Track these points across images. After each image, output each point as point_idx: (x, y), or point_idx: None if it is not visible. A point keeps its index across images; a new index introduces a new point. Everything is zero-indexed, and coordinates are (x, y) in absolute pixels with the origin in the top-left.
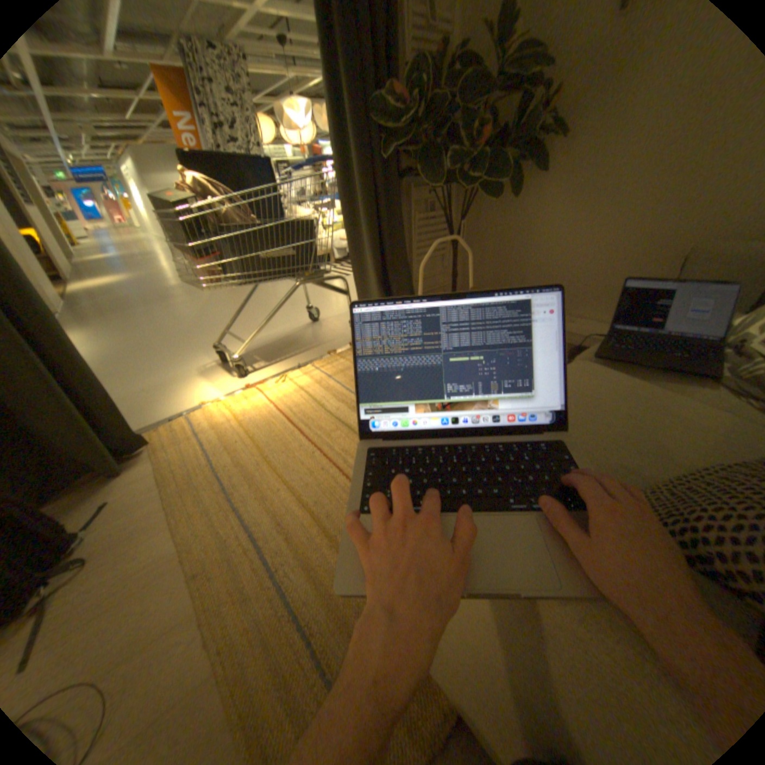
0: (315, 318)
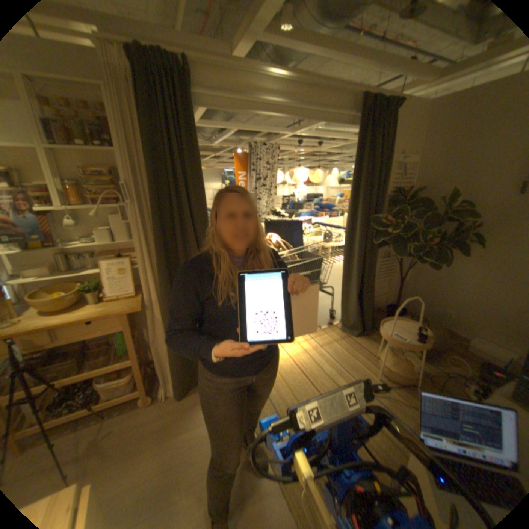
0: None
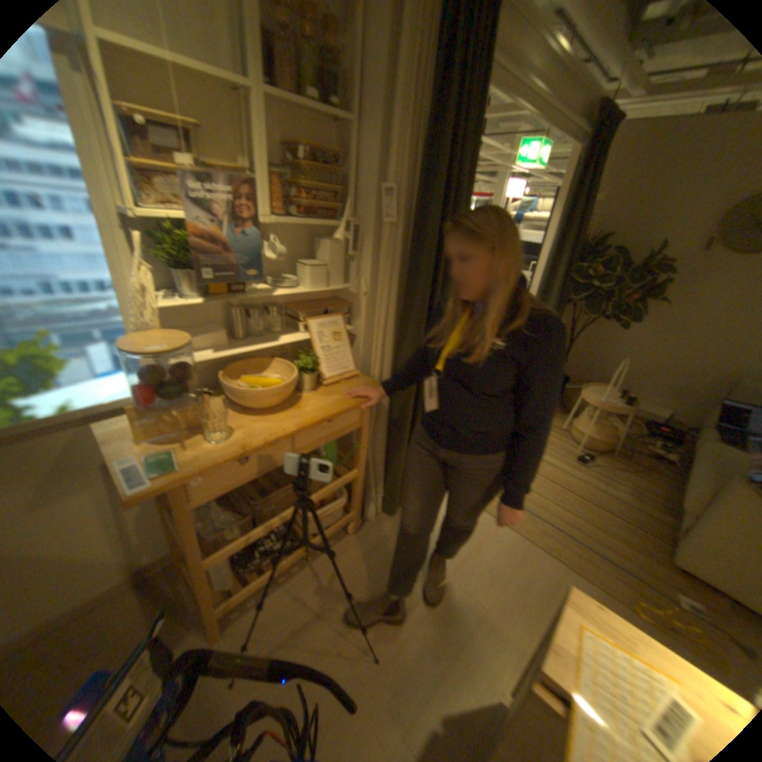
0: None
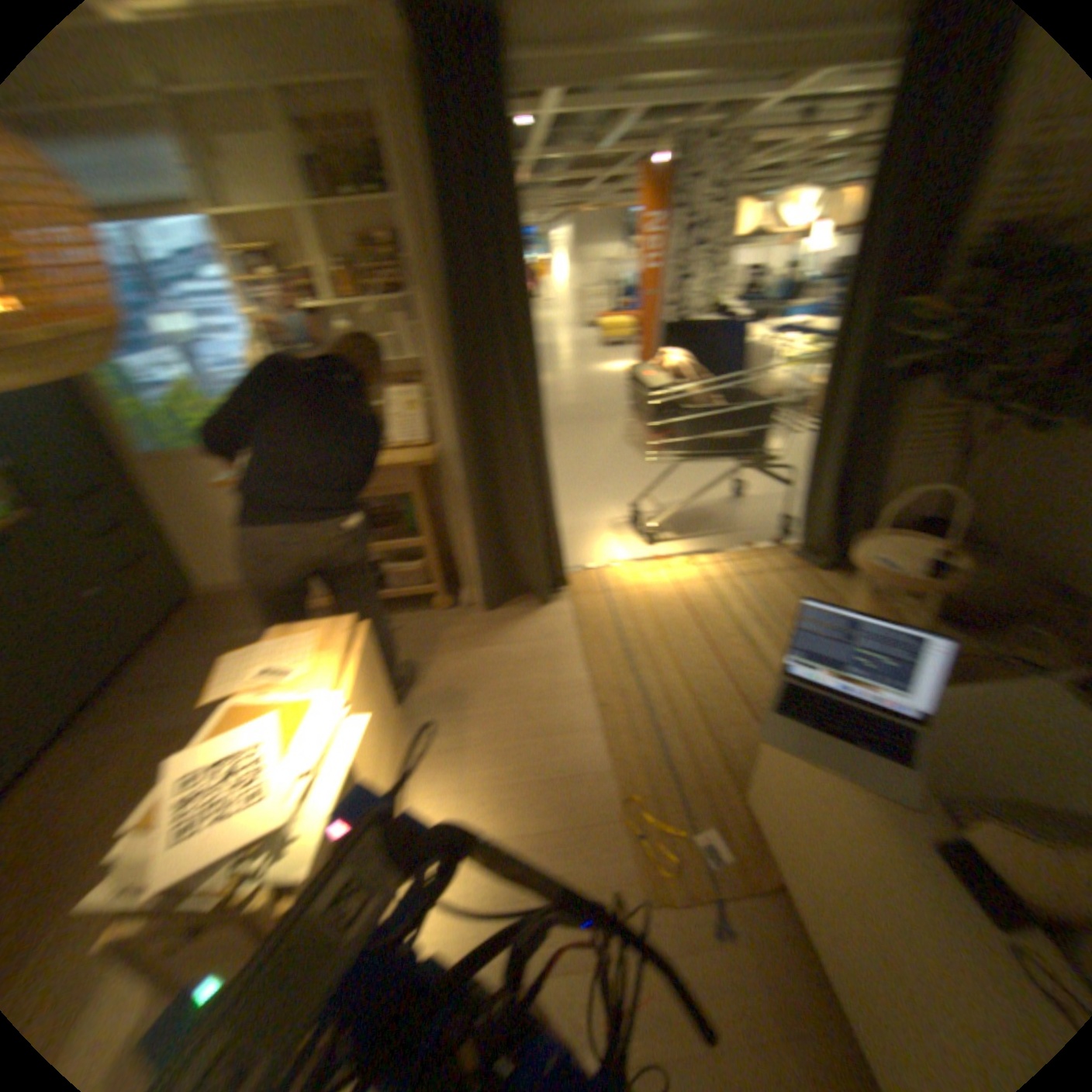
0: (737, 491)
